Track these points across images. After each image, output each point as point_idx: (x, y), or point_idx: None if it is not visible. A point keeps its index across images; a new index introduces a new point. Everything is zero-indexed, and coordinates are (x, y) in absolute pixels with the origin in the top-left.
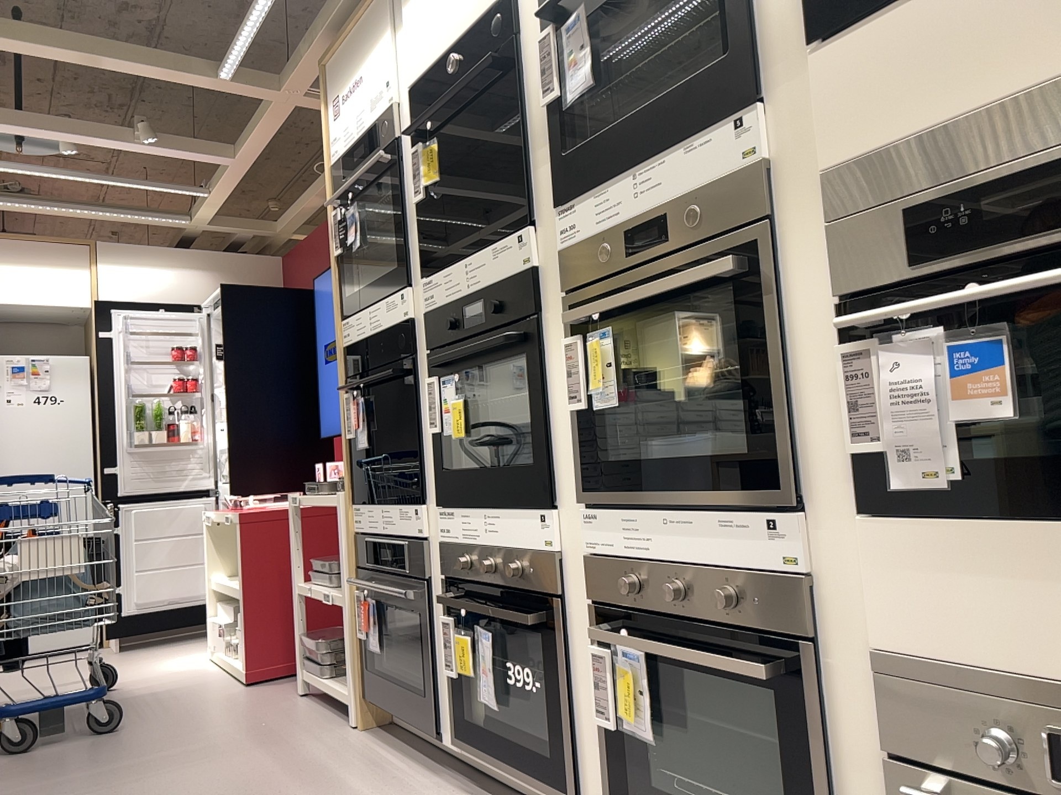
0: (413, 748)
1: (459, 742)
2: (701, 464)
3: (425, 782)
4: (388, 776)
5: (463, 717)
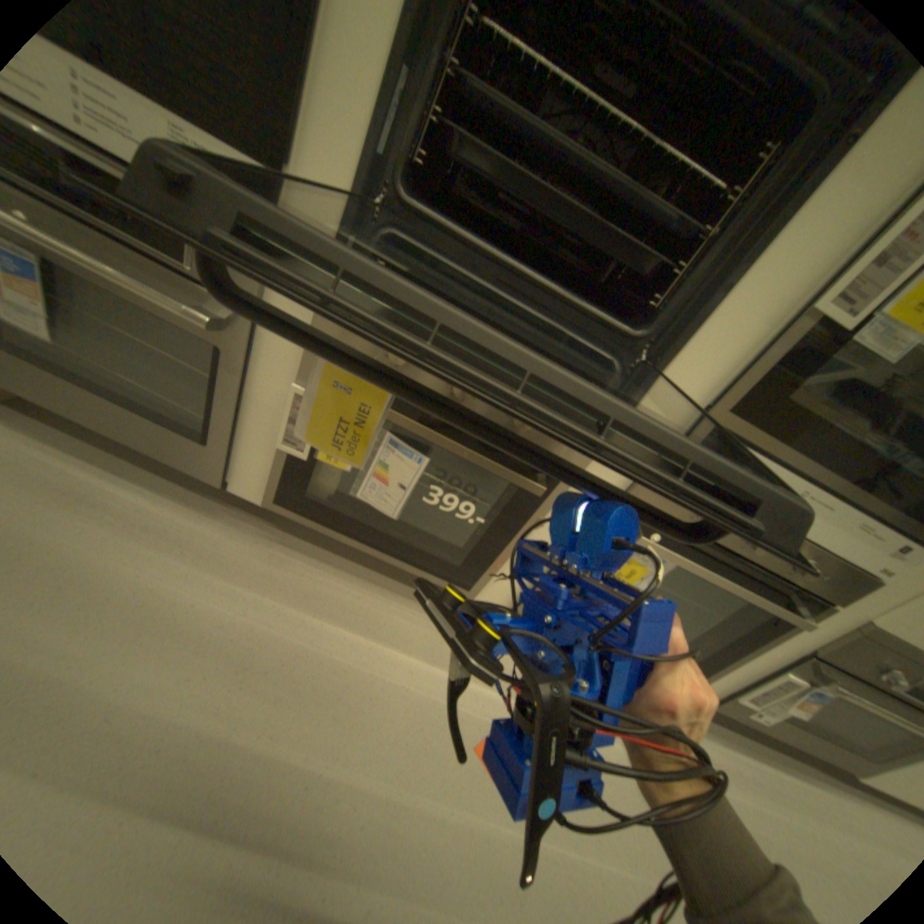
0: (127, 460)
1: (278, 505)
2: (861, 451)
3: (206, 530)
4: (136, 525)
5: (299, 491)
